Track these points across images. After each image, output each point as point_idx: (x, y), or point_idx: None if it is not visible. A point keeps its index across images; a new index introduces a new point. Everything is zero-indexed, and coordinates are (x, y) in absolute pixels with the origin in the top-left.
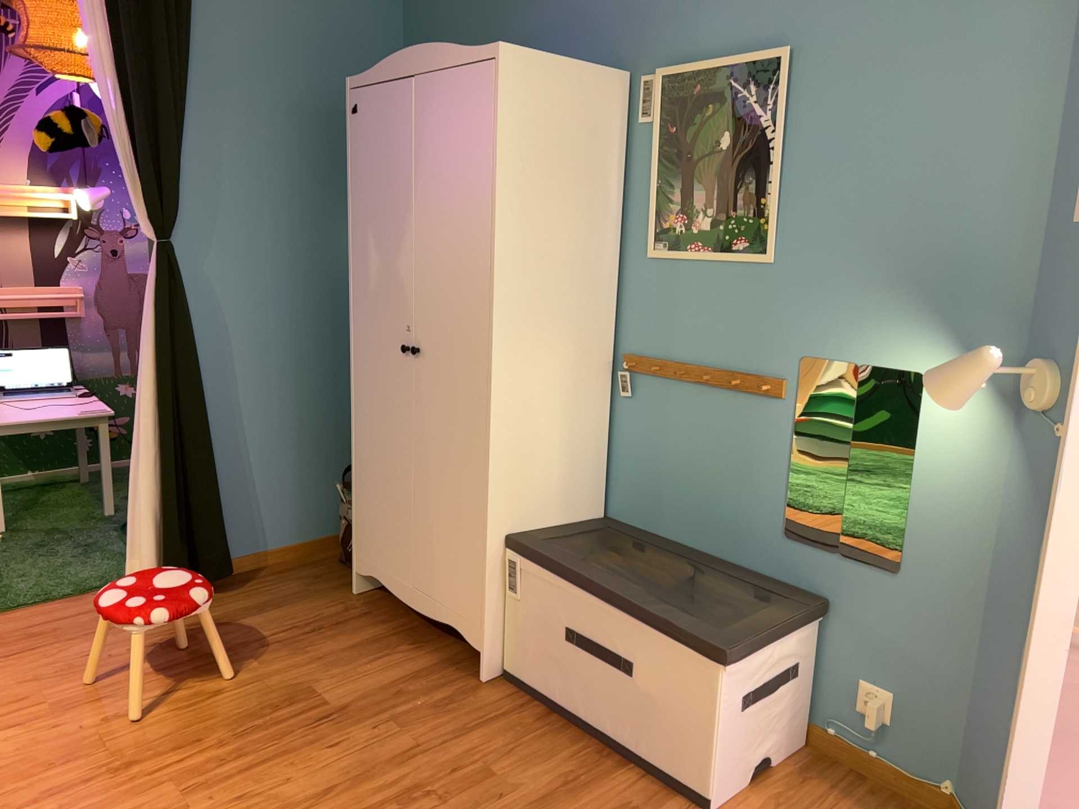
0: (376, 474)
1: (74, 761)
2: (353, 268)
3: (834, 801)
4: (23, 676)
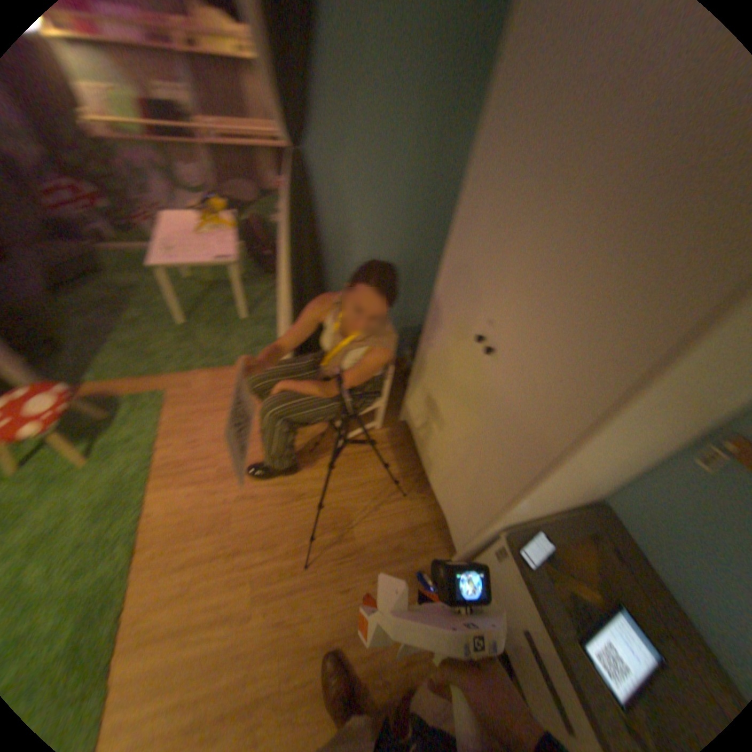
0: (429, 390)
1: (211, 537)
2: (461, 219)
3: None
4: (214, 436)
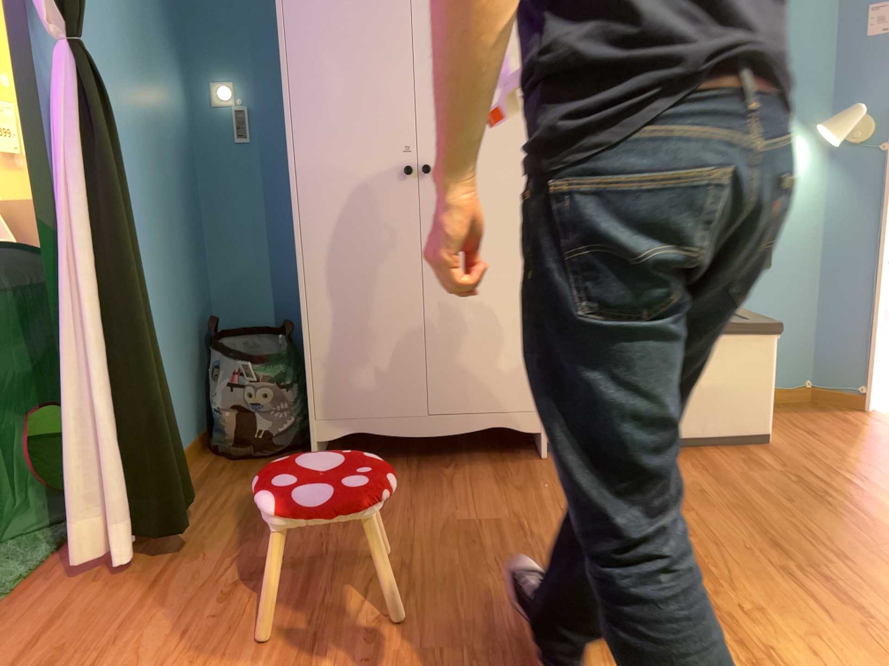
0: (354, 318)
1: None
2: (294, 96)
3: (779, 417)
4: None
